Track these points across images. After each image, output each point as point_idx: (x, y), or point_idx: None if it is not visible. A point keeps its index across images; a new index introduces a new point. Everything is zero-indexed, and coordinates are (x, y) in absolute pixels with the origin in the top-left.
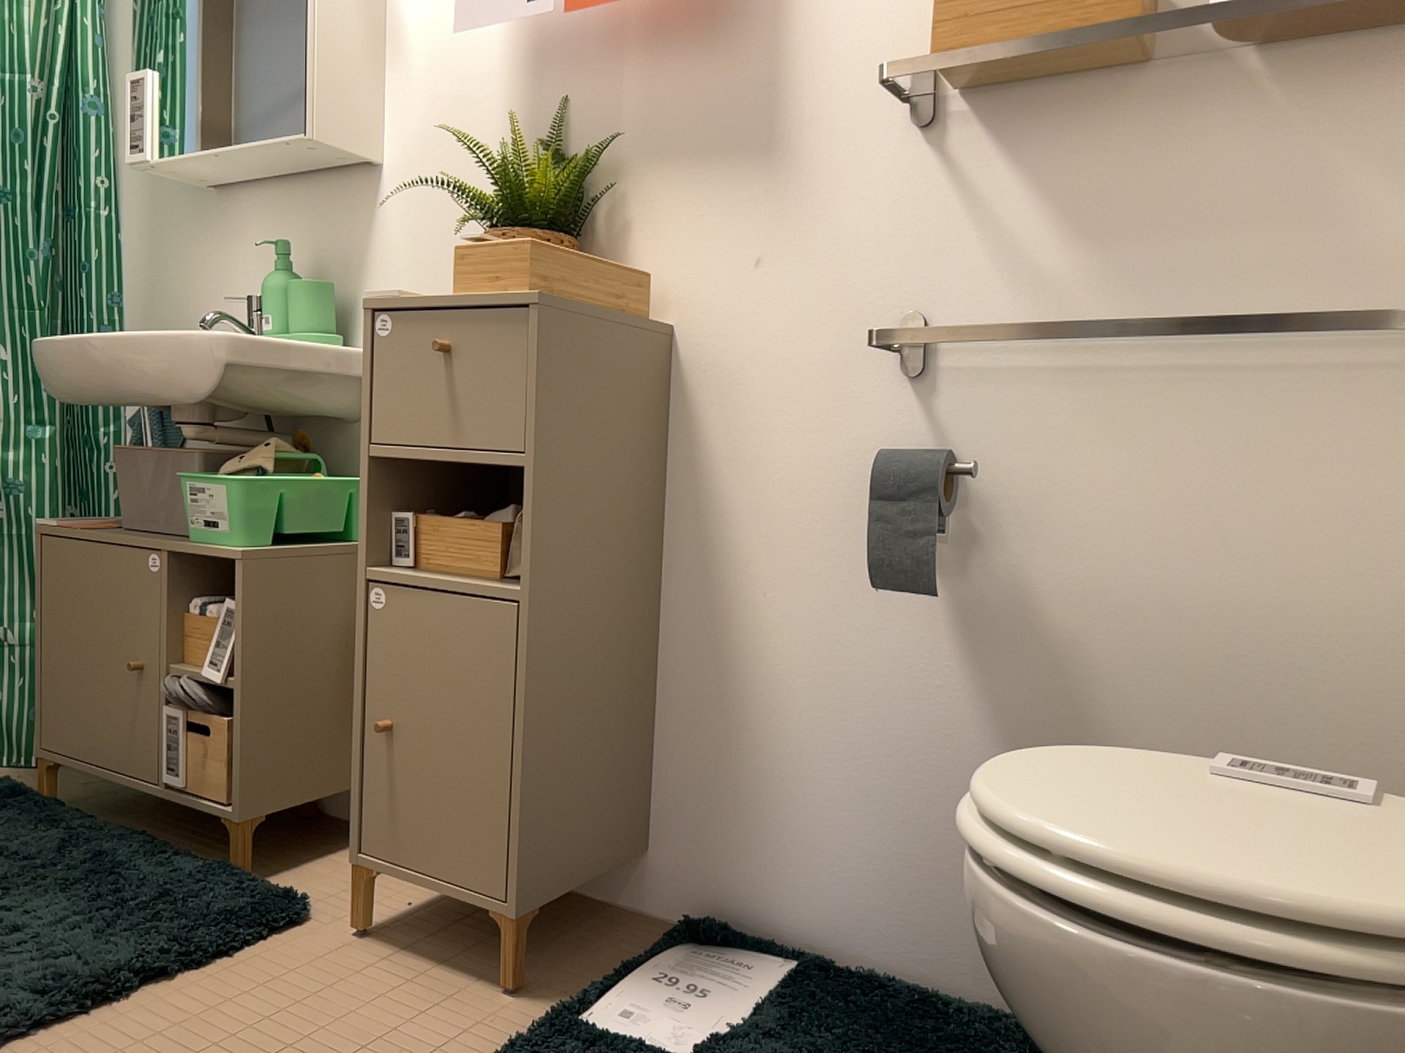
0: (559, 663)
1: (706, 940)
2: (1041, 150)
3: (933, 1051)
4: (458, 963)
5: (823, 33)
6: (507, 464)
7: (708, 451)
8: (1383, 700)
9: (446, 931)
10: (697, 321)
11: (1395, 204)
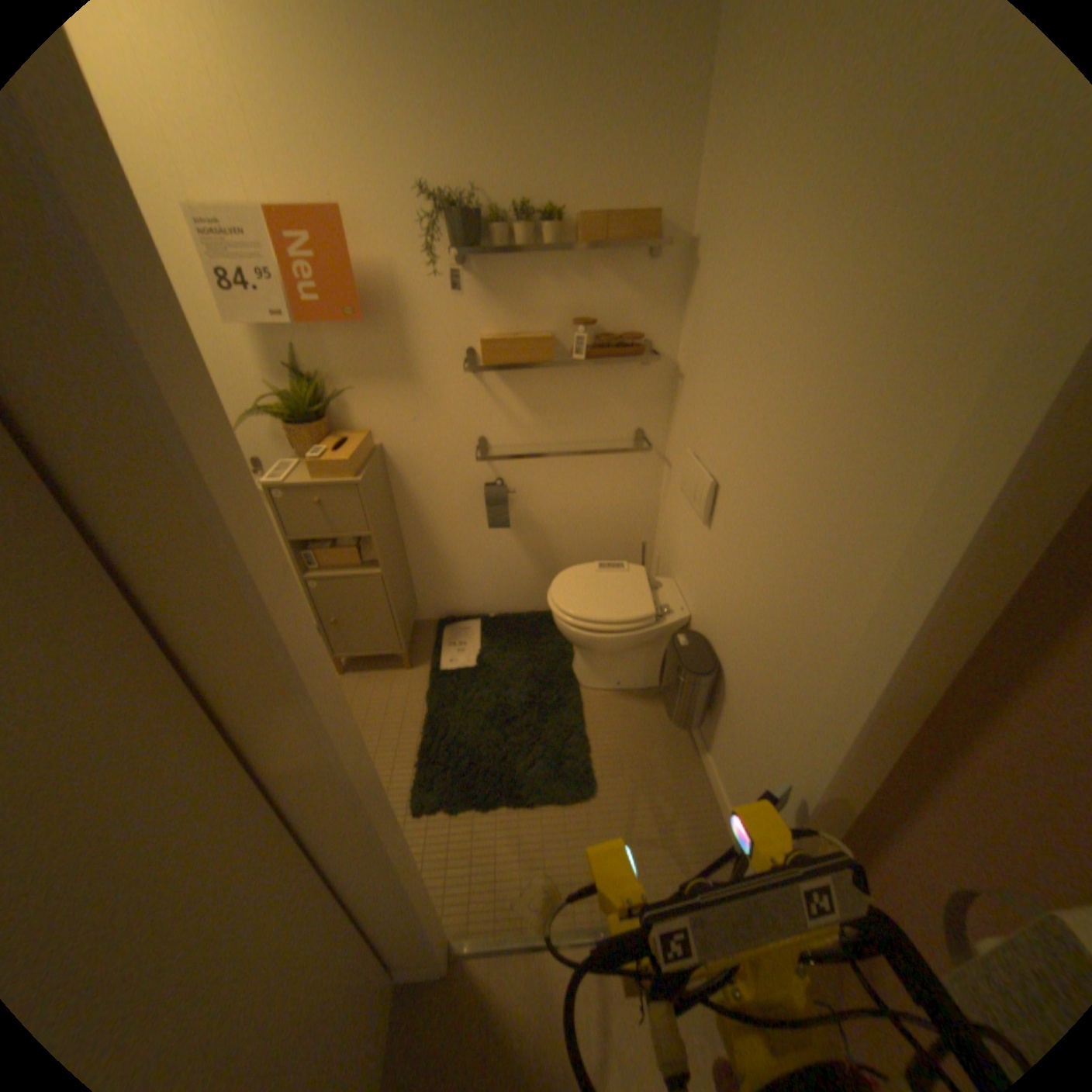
0: (394, 585)
1: (450, 627)
2: (521, 383)
3: (532, 637)
4: (385, 672)
5: (425, 327)
6: (361, 537)
7: (410, 487)
8: (620, 526)
9: (369, 663)
10: (392, 442)
11: (623, 405)
